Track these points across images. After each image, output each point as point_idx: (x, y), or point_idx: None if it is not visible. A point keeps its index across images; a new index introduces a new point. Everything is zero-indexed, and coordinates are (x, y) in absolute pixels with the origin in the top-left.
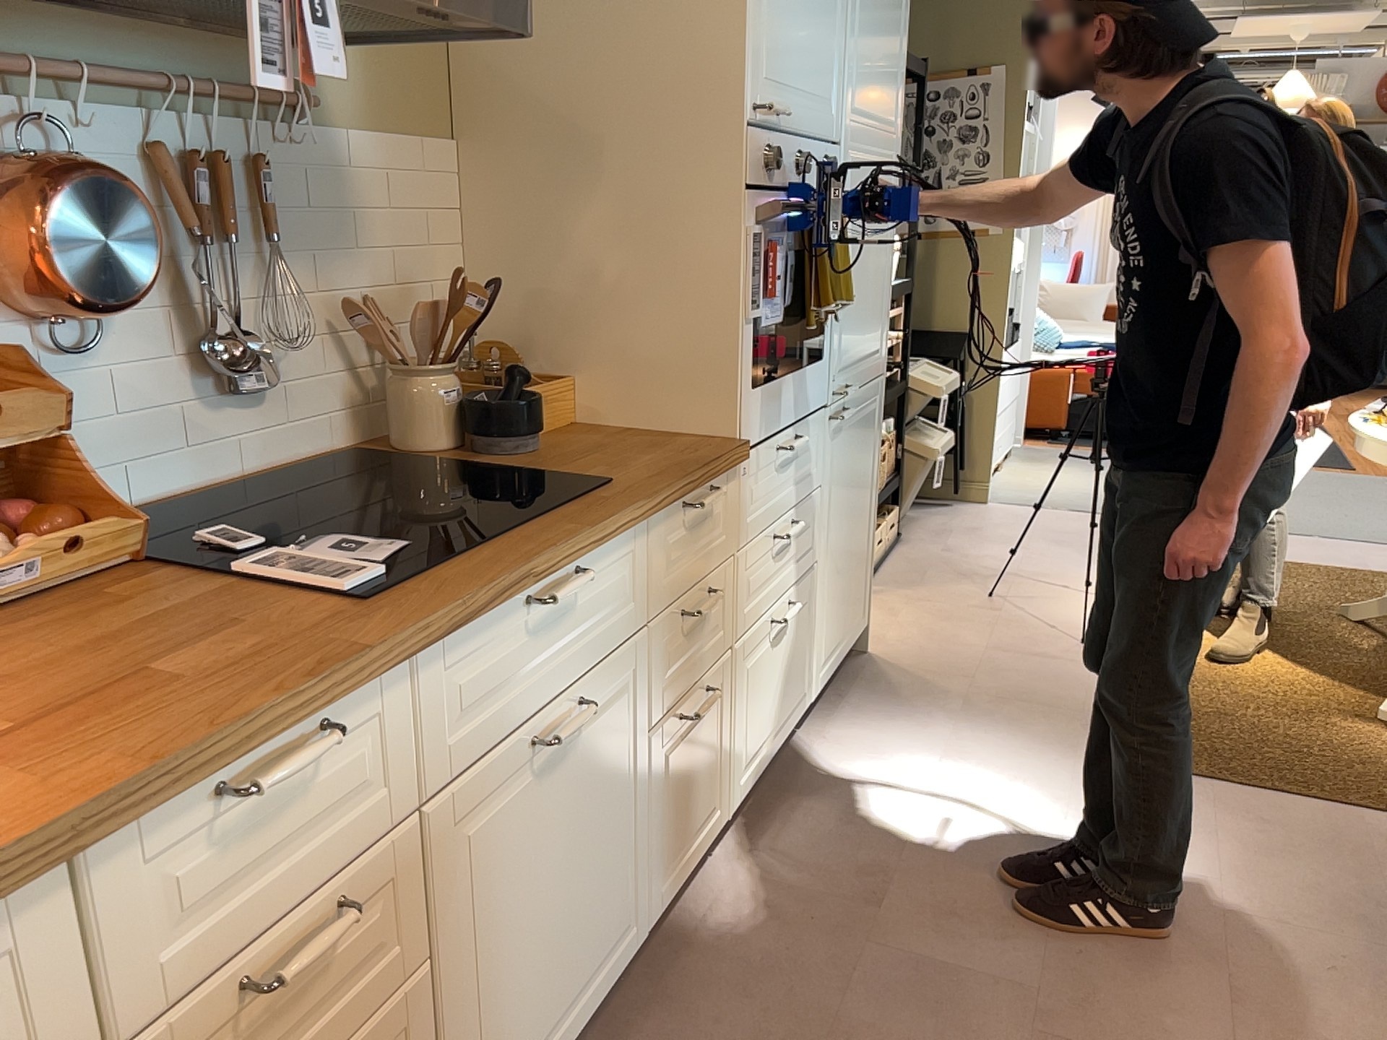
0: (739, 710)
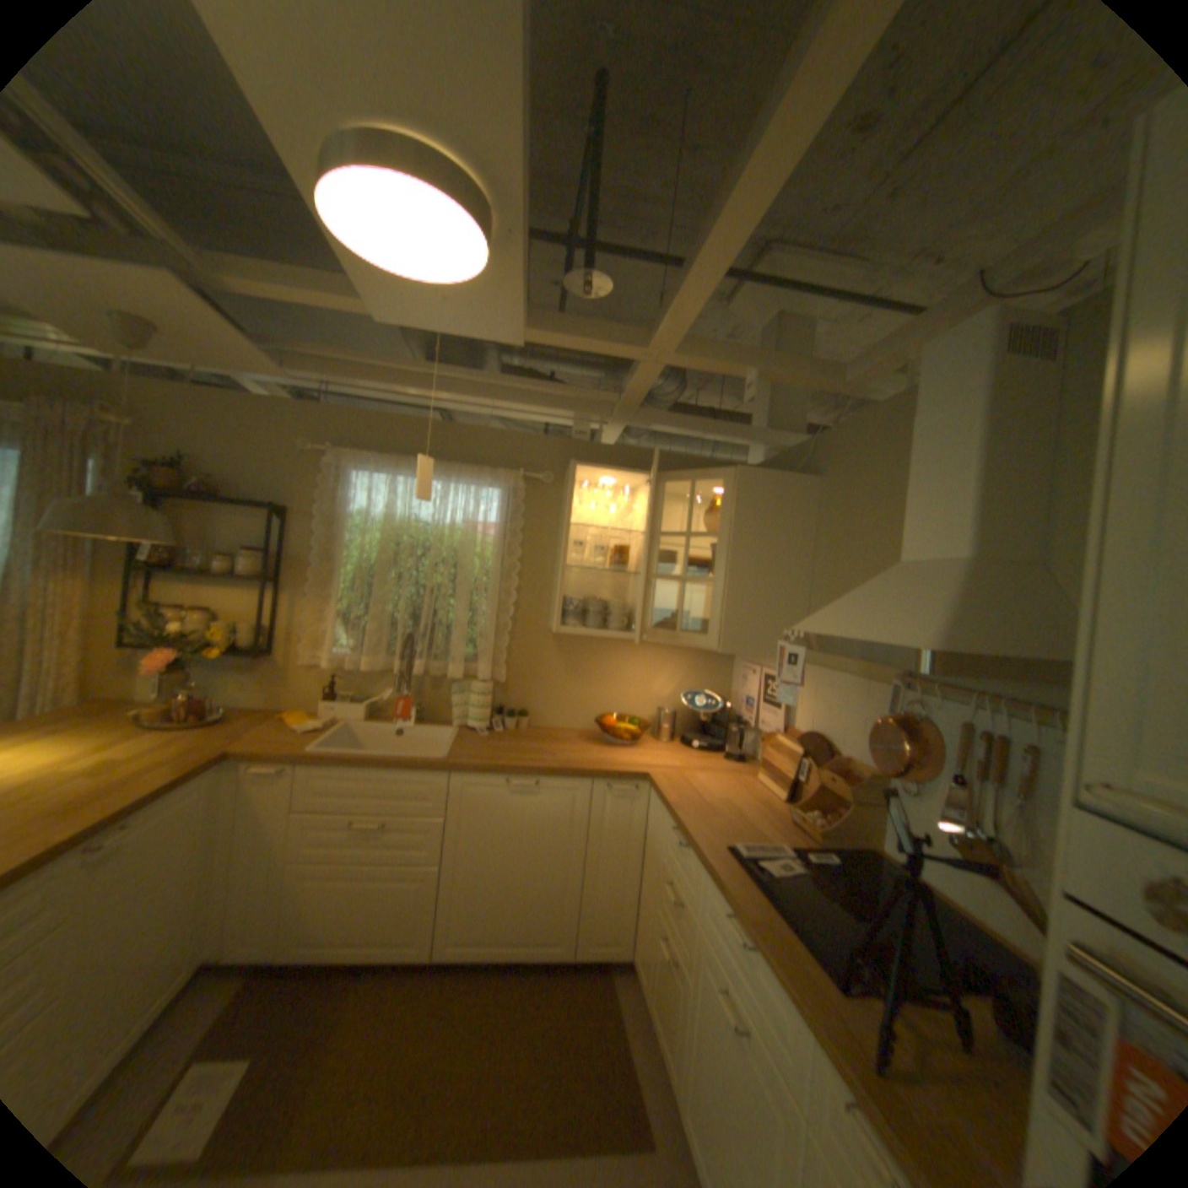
0: None
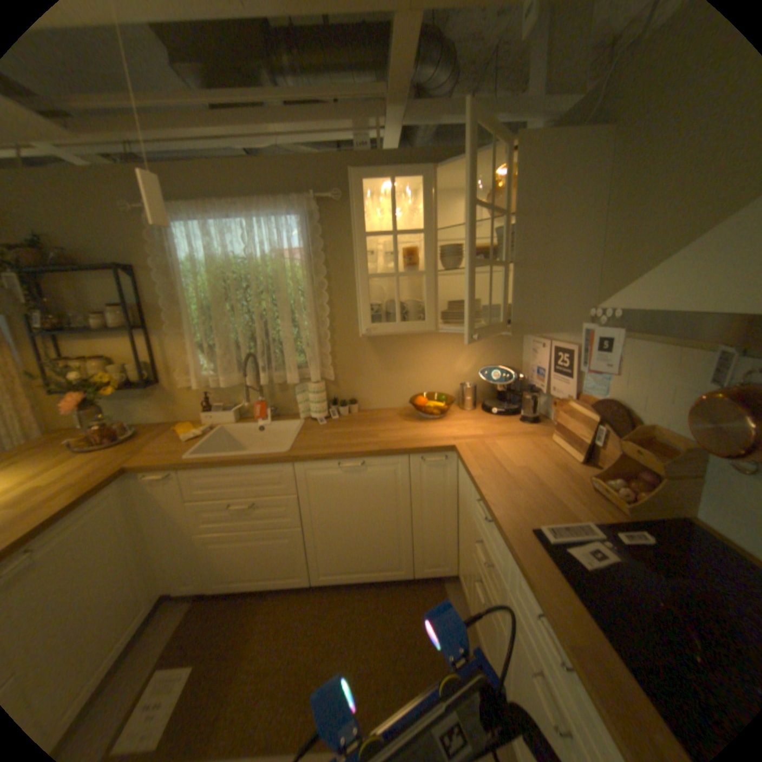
0: None
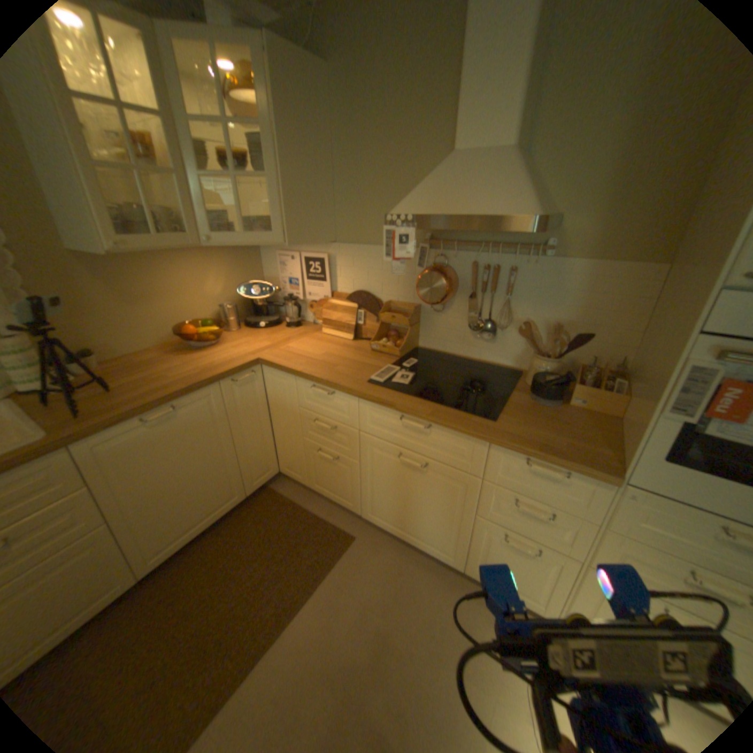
0: (590, 602)
